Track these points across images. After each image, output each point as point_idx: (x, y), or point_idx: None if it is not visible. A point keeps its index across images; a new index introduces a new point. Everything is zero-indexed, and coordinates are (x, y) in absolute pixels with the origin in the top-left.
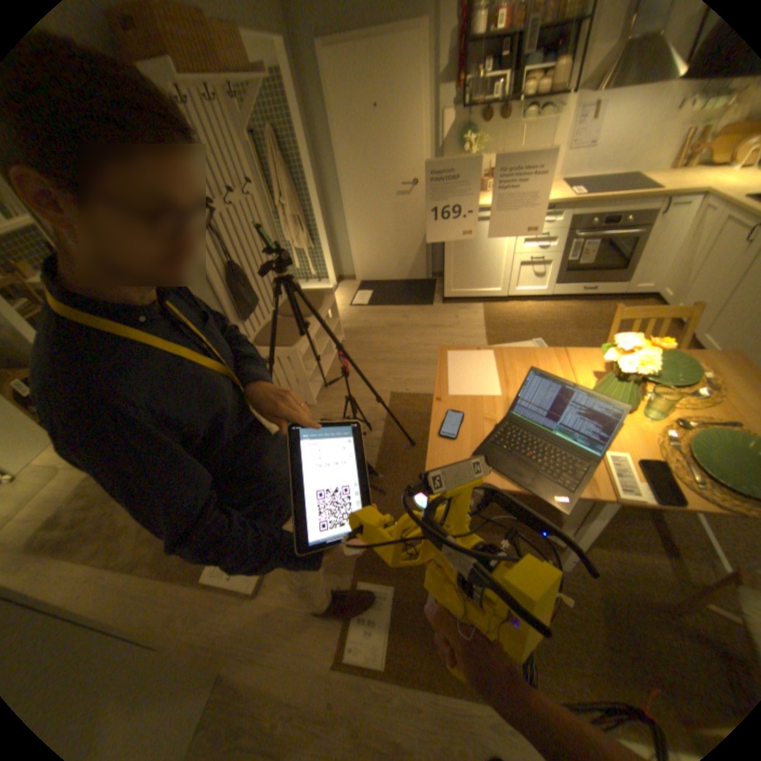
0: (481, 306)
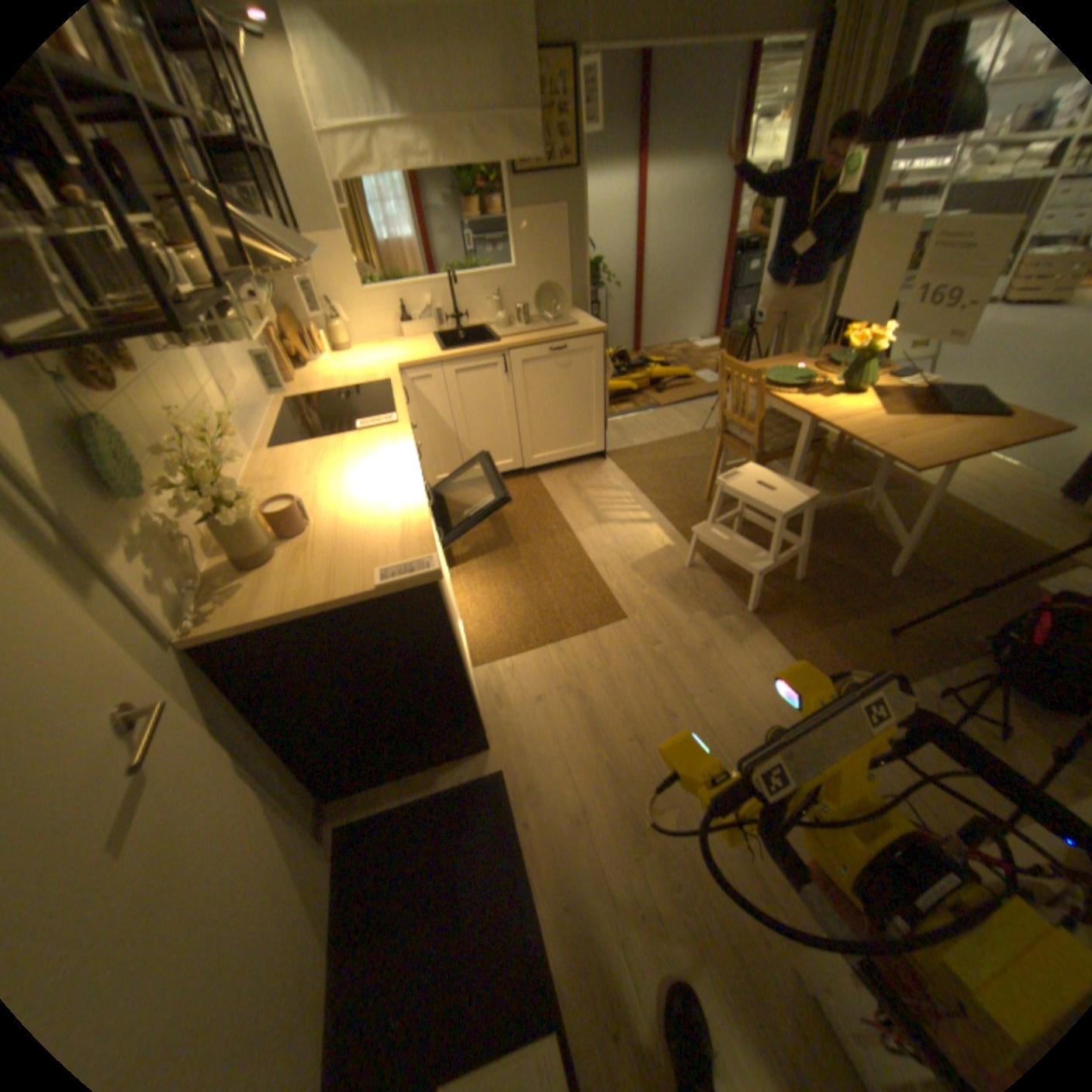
0: (484, 667)
